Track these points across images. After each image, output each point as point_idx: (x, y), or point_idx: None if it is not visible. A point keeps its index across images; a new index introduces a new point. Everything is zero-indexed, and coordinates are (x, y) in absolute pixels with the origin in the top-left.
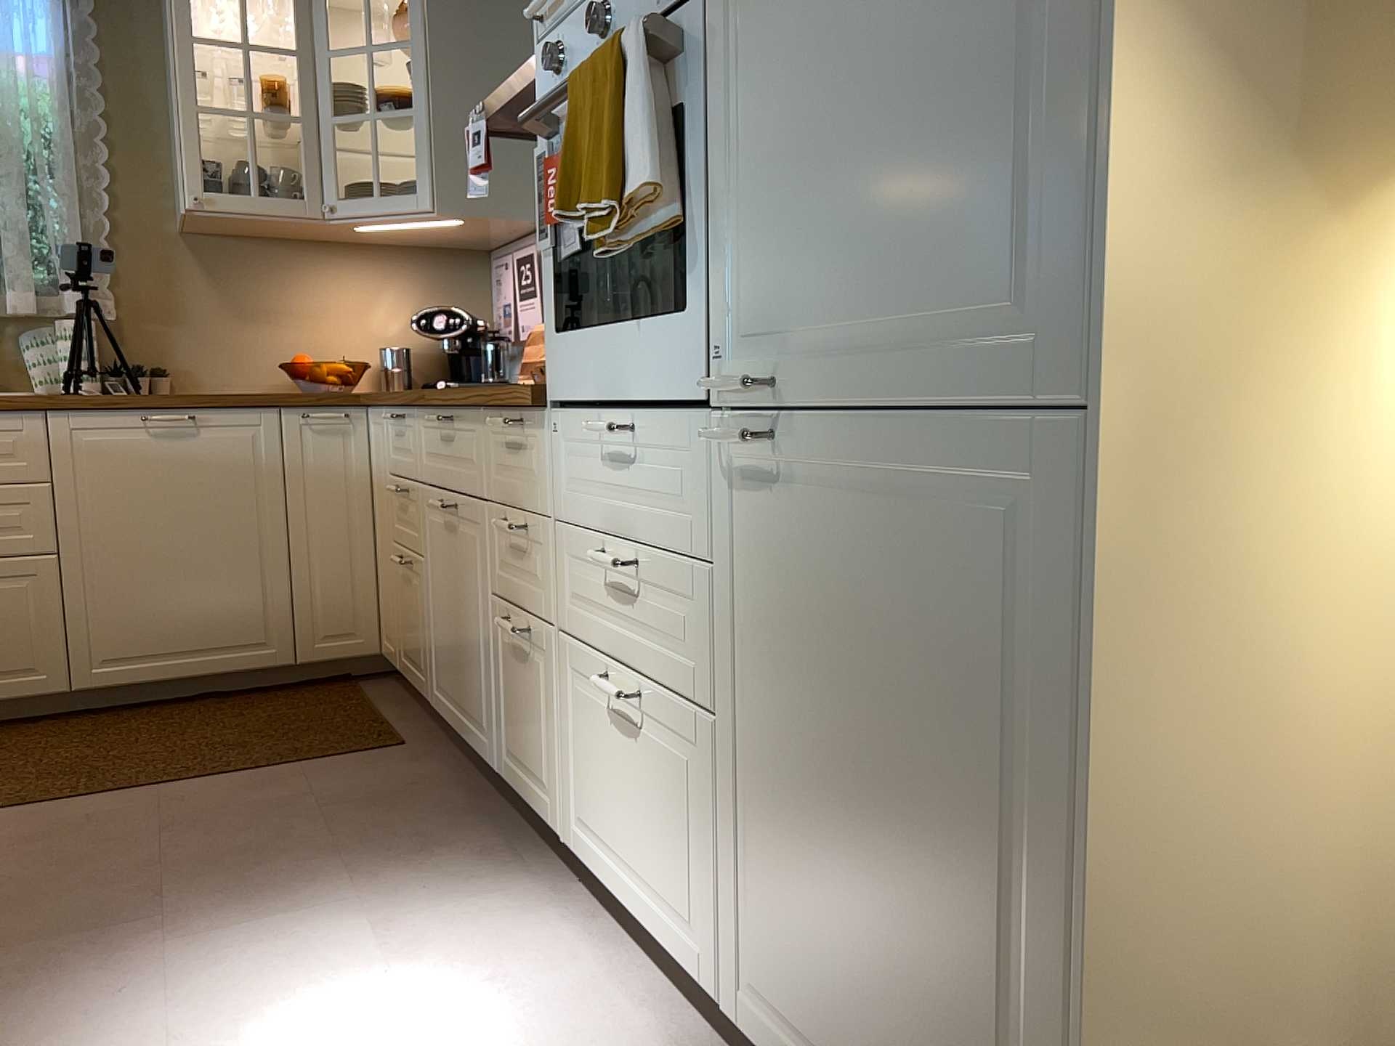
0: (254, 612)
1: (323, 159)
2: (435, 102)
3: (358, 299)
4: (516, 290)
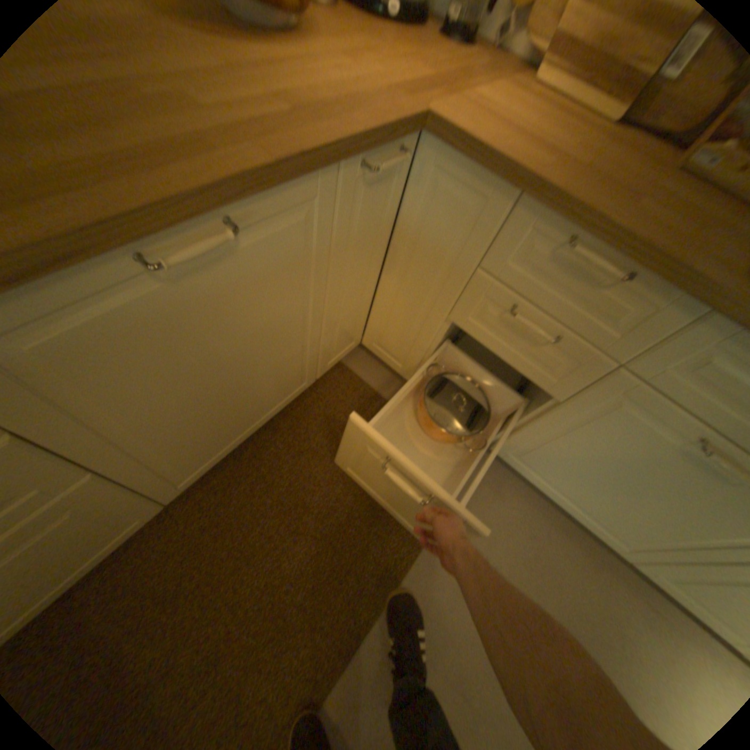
0: (297, 373)
1: None
2: None
3: None
4: None
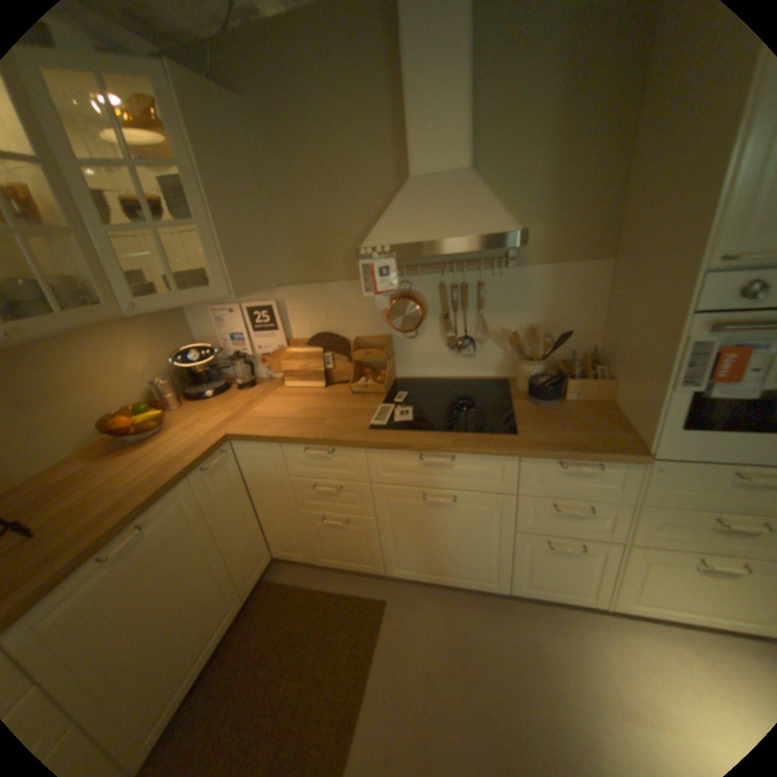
0: (218, 601)
1: (105, 265)
2: (203, 212)
3: (113, 355)
4: (250, 326)
